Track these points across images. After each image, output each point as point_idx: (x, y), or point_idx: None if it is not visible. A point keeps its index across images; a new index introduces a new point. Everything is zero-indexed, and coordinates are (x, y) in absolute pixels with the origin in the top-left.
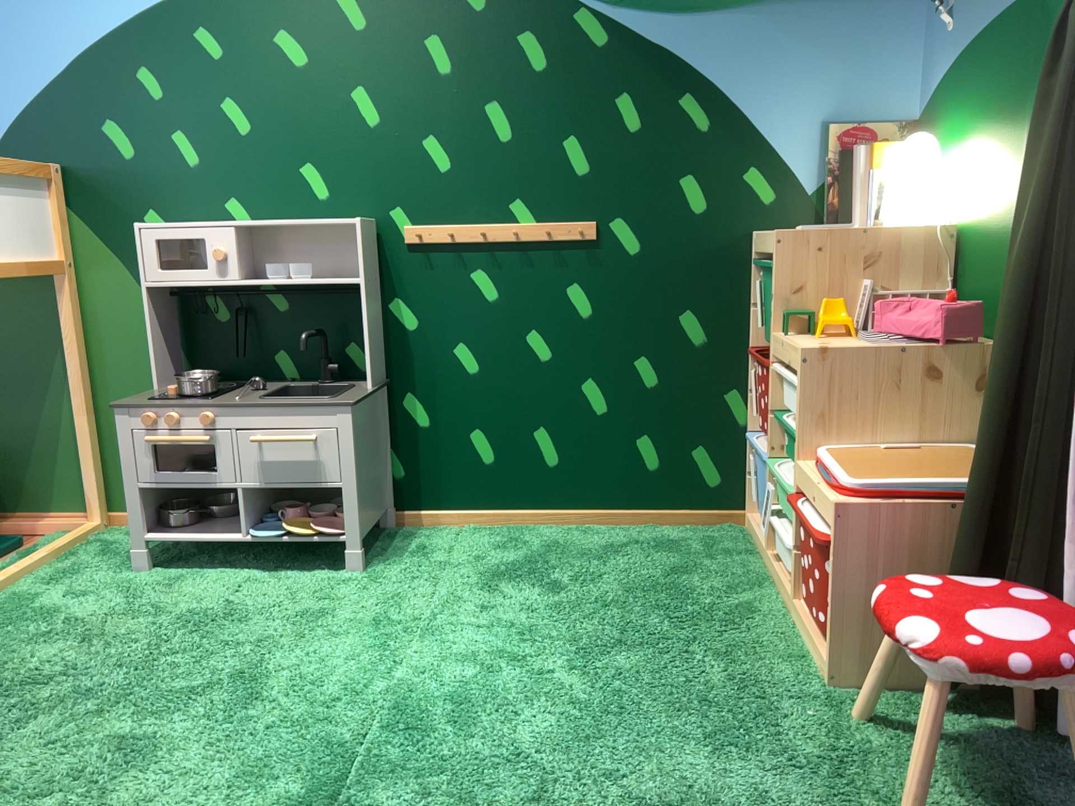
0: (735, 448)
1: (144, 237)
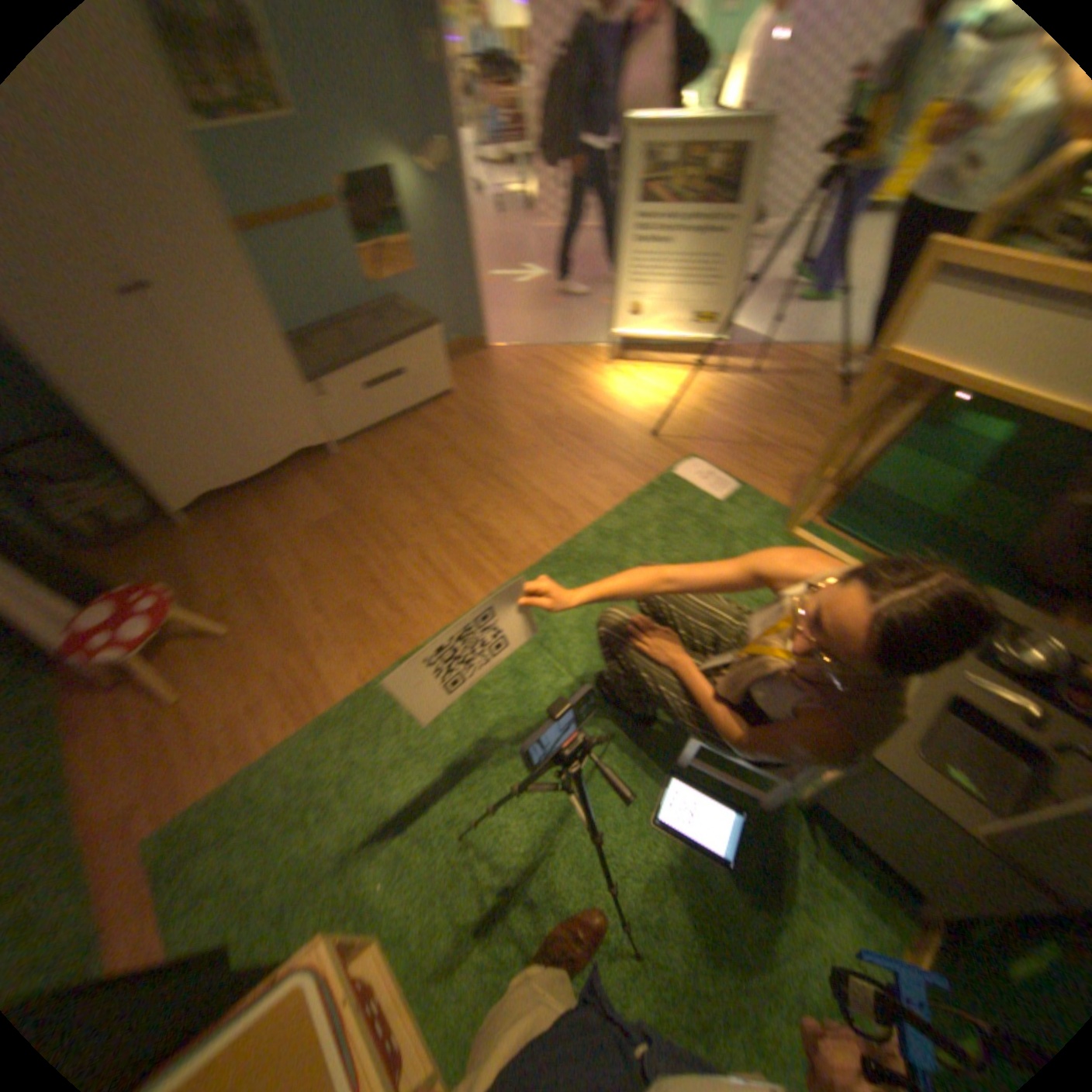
0: None
1: None
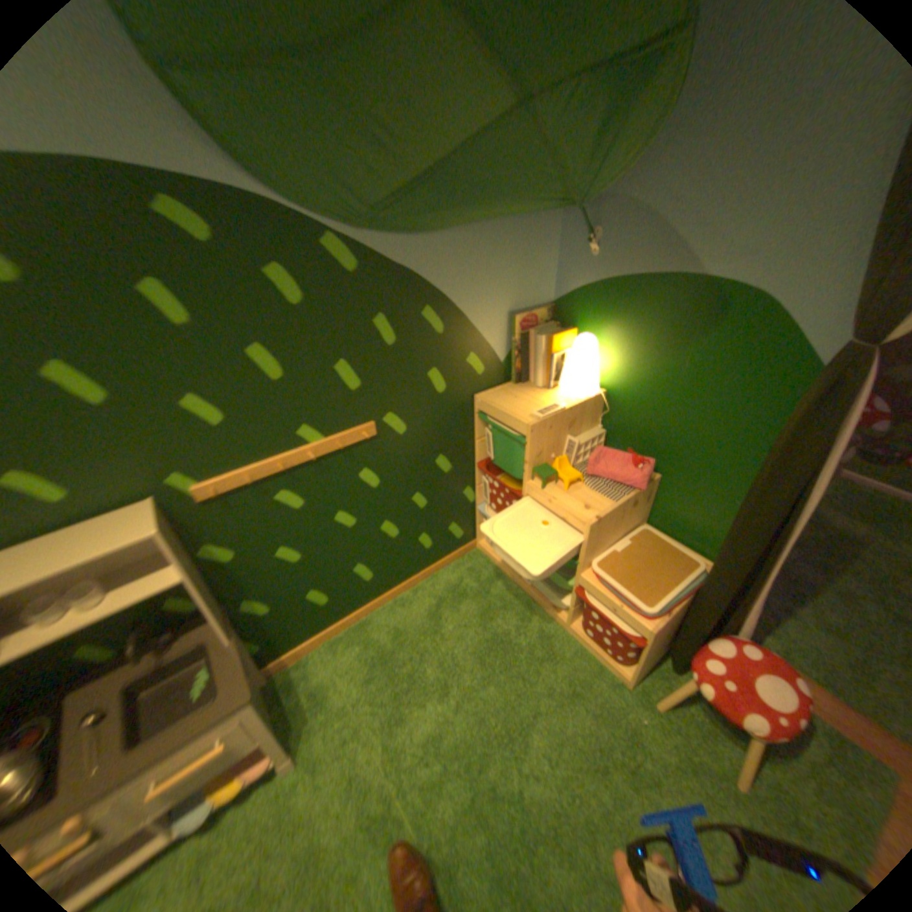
0: (470, 515)
1: None
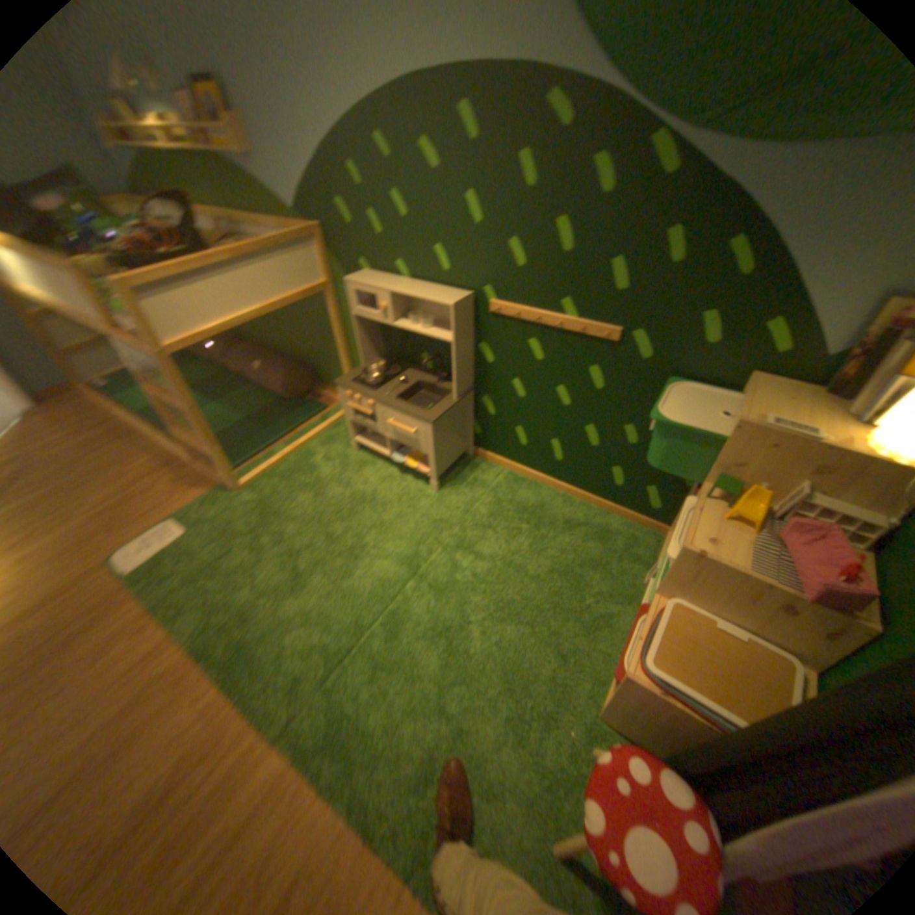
0: (677, 498)
1: (351, 286)
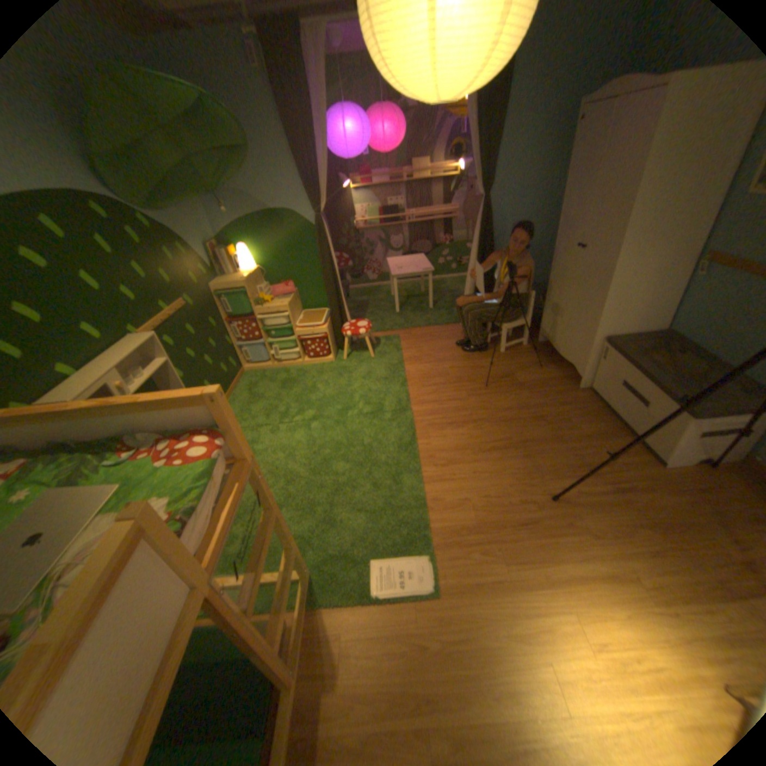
0: (232, 352)
1: None
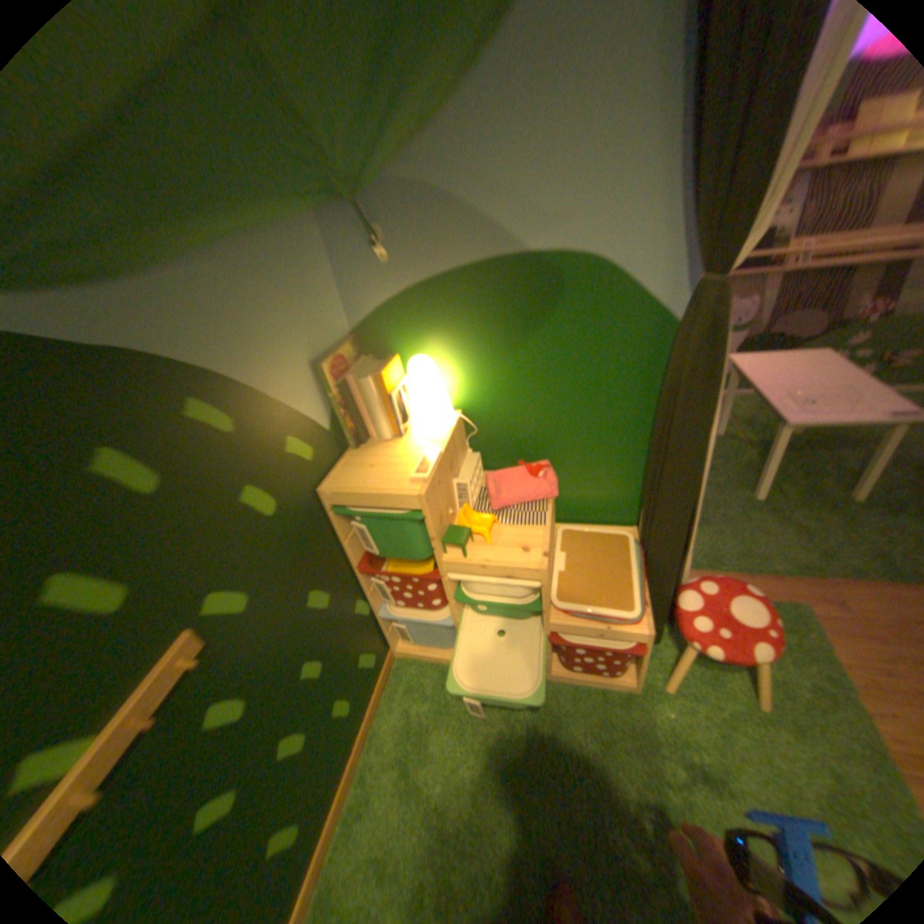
0: (373, 629)
1: None
